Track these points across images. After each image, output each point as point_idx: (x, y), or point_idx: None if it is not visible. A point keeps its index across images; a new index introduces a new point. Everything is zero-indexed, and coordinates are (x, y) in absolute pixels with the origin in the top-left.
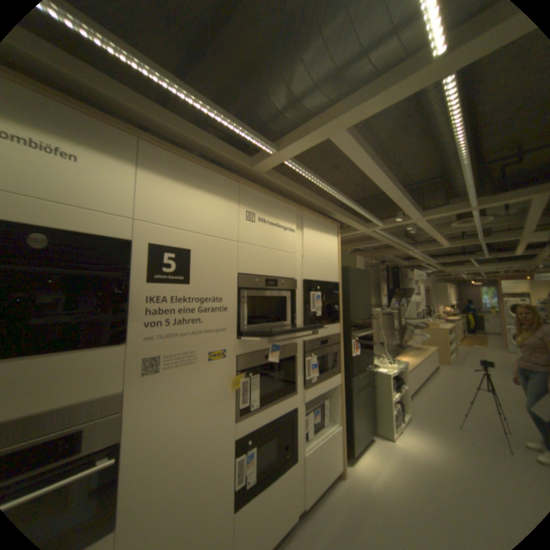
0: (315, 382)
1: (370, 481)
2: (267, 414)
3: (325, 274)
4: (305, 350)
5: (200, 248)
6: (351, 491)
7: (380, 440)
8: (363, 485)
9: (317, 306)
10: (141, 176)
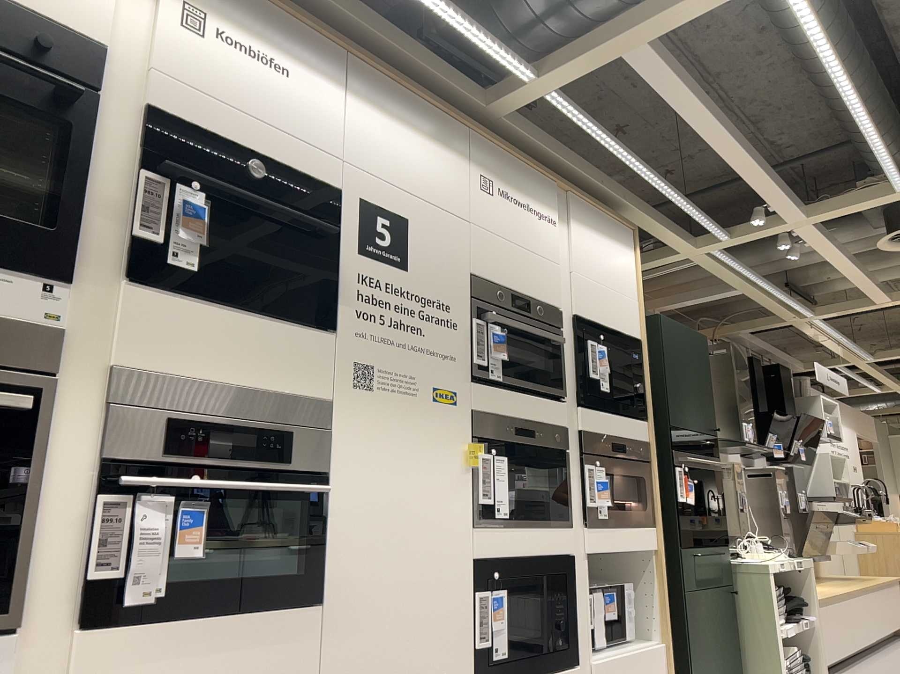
0: (605, 520)
1: None
2: (522, 537)
3: (613, 315)
4: (584, 447)
5: (419, 219)
6: None
7: None
8: None
9: (602, 371)
10: (350, 102)
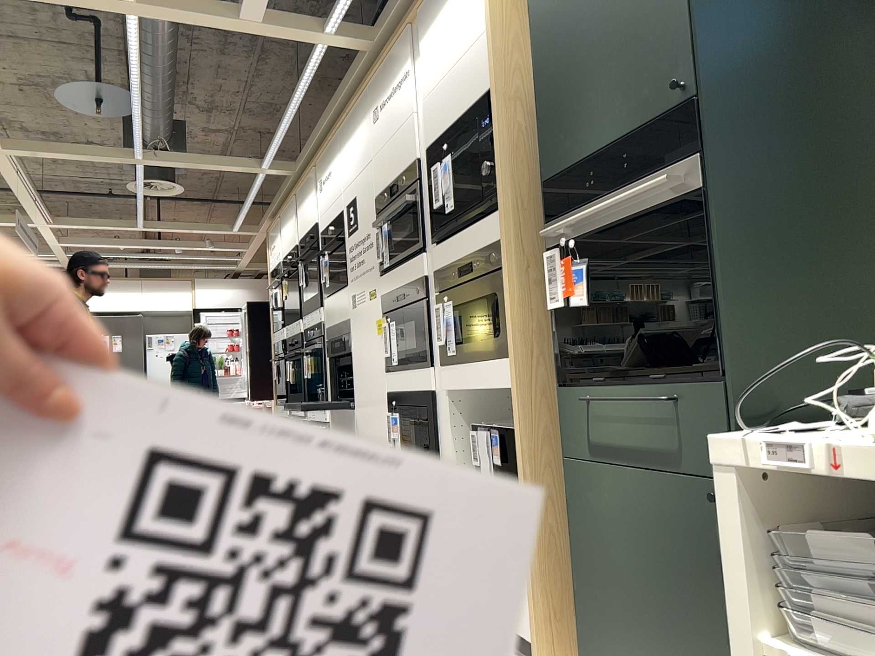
0: (456, 357)
1: None
2: (404, 378)
3: (460, 99)
4: (436, 287)
5: (358, 190)
6: None
7: None
8: None
9: (447, 189)
10: (340, 157)
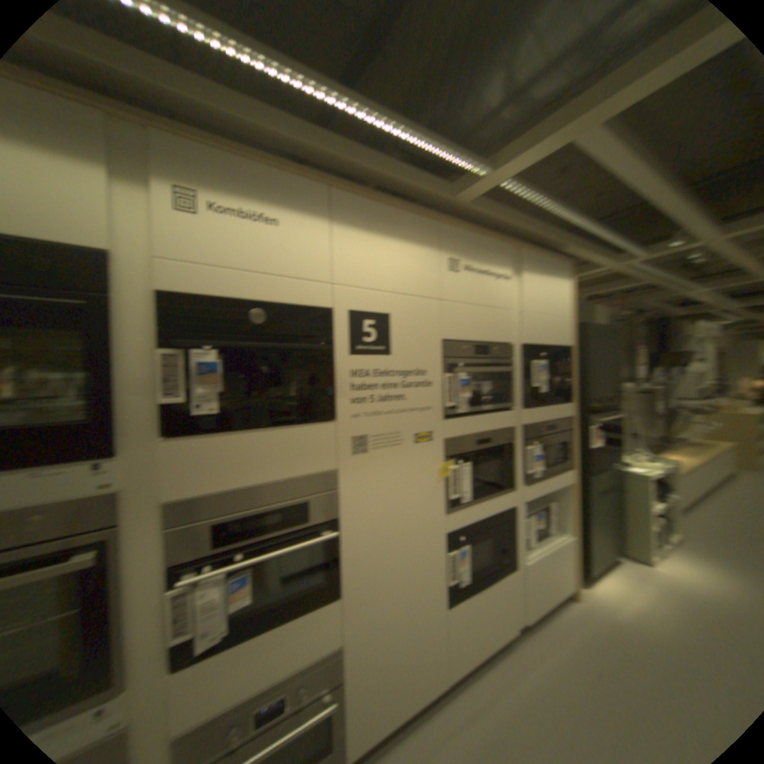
0: (540, 478)
1: (617, 608)
2: (481, 509)
3: (553, 335)
4: (527, 436)
5: (400, 311)
6: (589, 616)
7: (631, 563)
8: (606, 611)
9: (543, 379)
10: (336, 231)
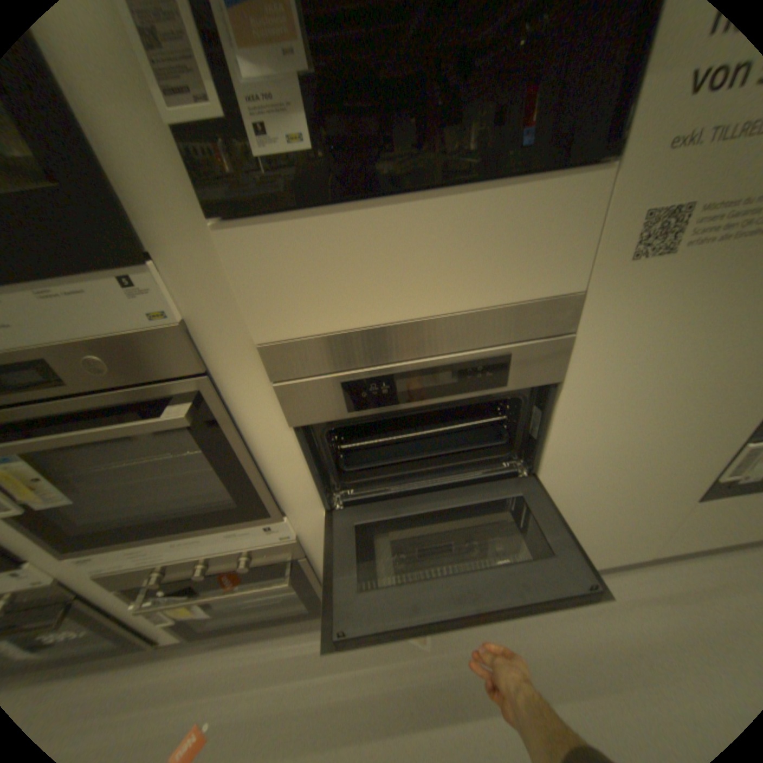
0: None
1: None
2: None
3: None
4: None
5: None
6: None
7: None
8: None
9: None
10: None
